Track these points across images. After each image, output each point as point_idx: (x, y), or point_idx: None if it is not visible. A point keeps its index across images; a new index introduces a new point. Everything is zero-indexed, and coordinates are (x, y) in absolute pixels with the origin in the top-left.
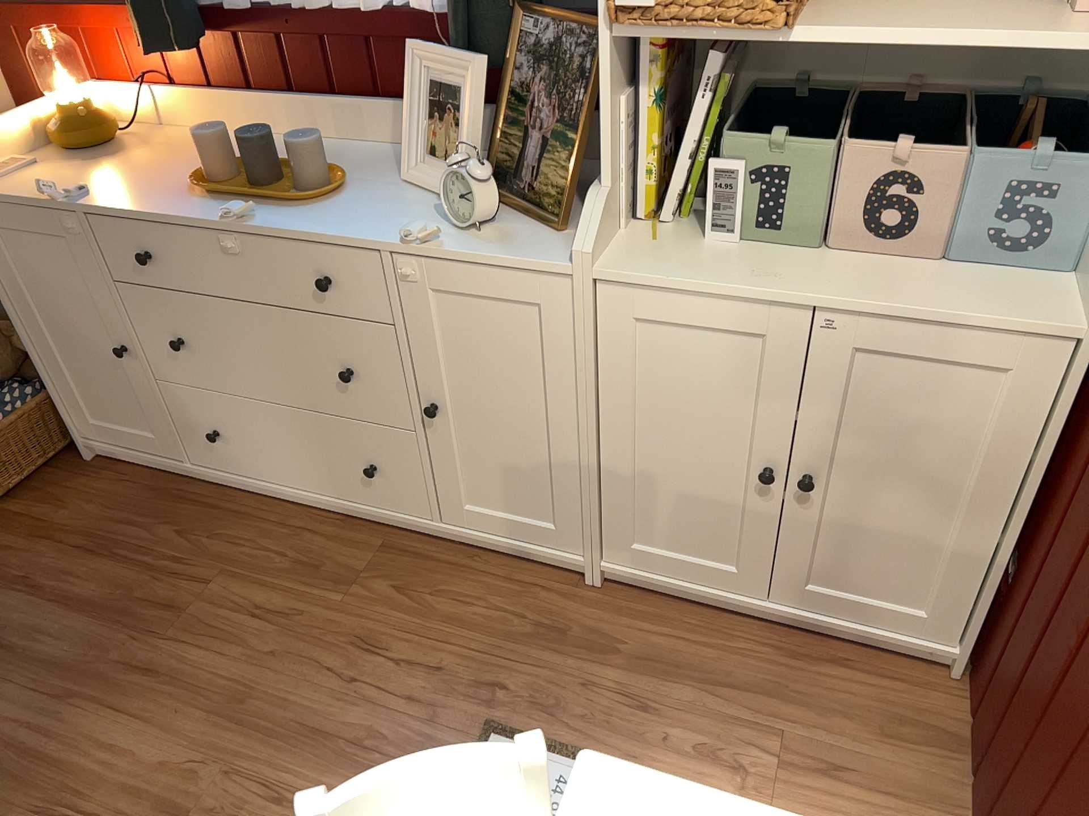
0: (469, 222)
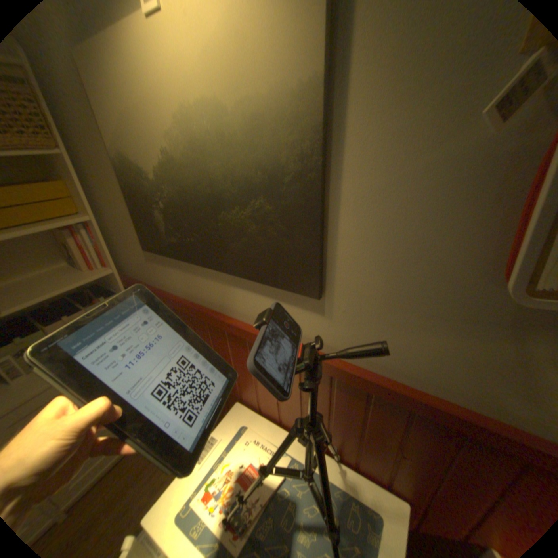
0: None
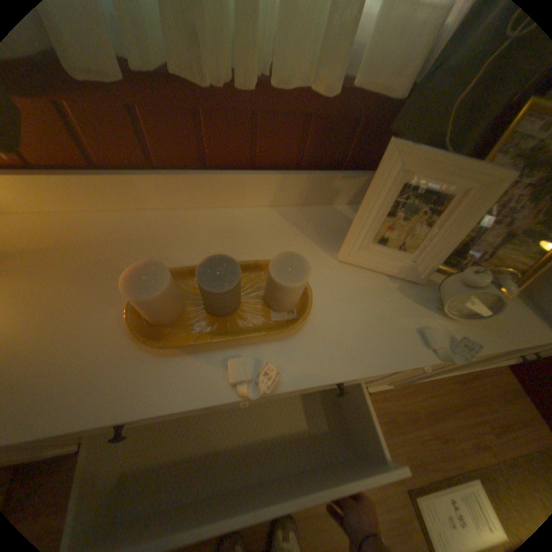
0: (472, 319)
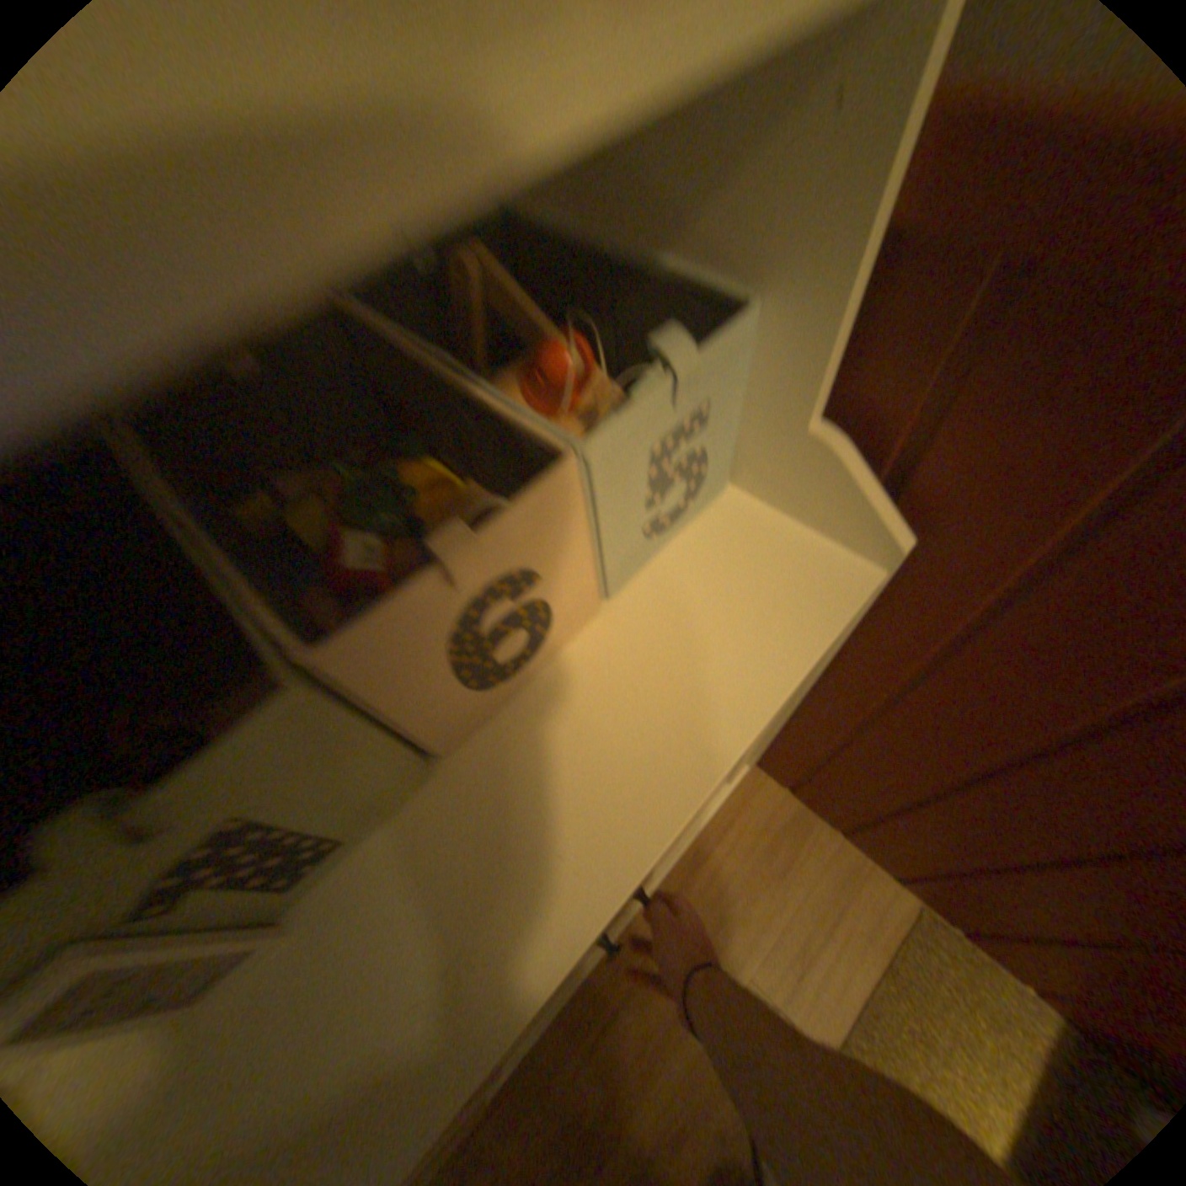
0: None
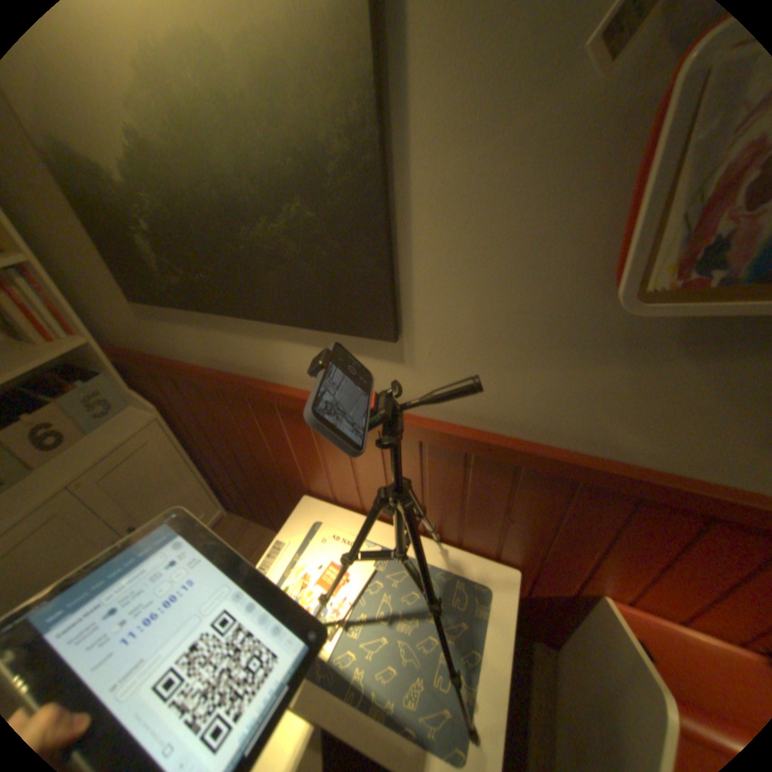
0: None
